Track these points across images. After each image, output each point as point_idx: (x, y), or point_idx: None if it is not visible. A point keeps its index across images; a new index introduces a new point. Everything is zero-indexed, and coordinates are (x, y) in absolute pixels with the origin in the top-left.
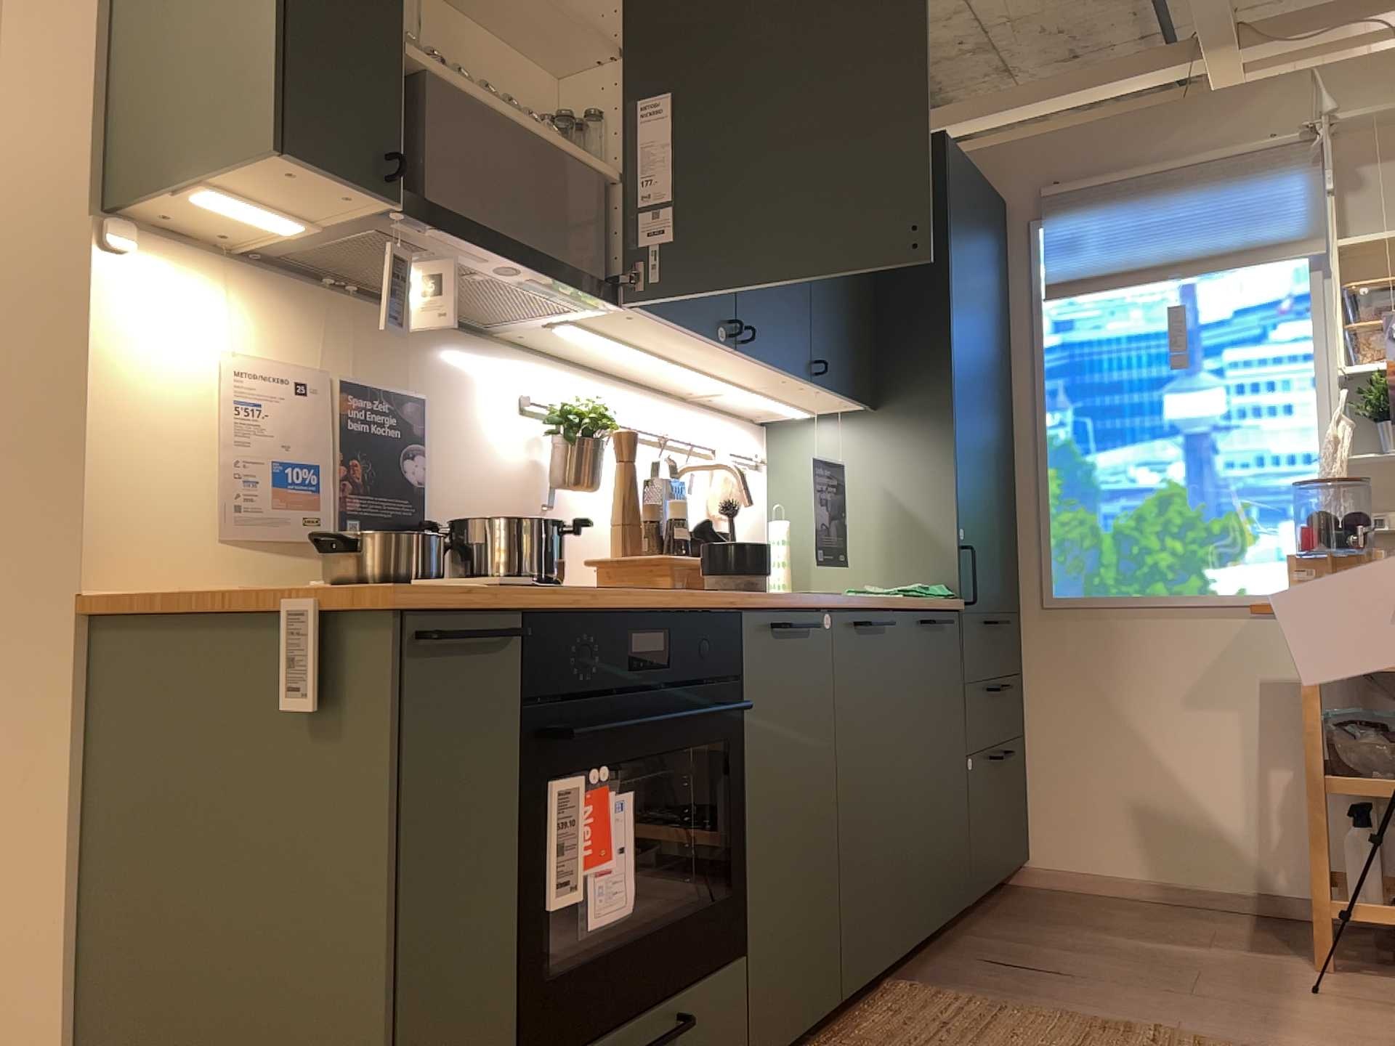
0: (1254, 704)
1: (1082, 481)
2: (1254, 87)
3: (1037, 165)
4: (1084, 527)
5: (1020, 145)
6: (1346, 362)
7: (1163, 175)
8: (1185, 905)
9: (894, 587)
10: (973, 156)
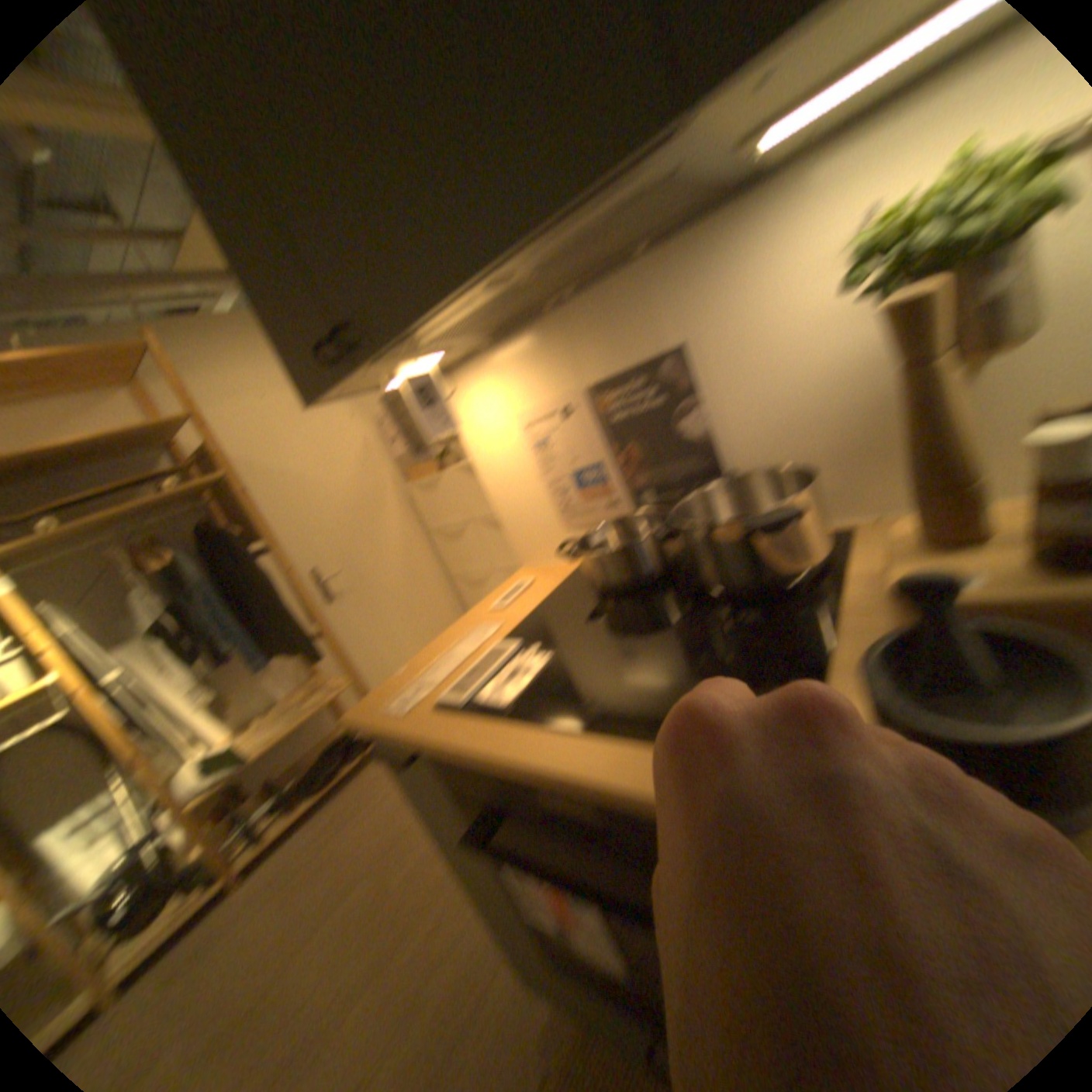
0: None
1: None
2: None
3: None
4: None
5: None
6: None
7: None
8: None
9: None
10: None
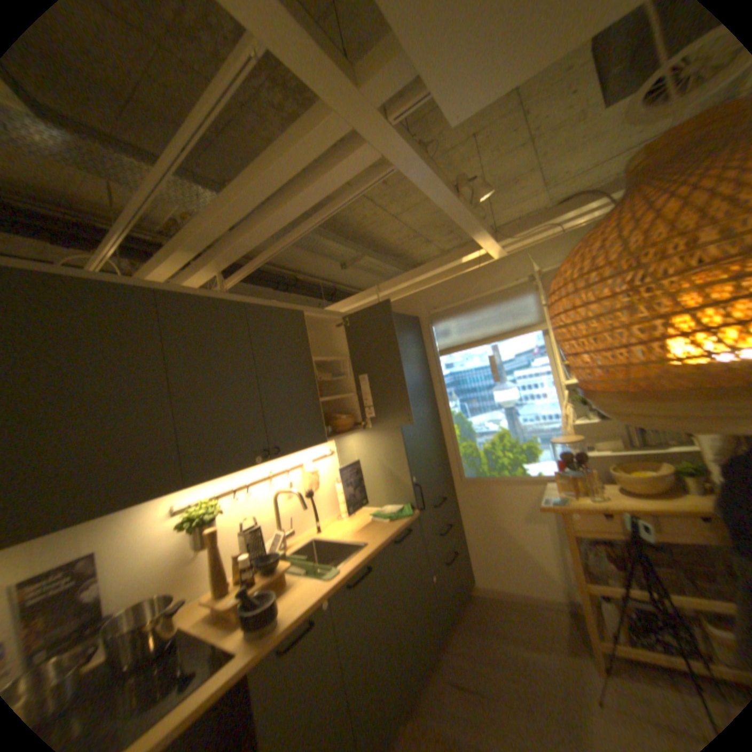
0: (553, 522)
1: (467, 430)
2: (507, 257)
3: (426, 299)
4: (471, 449)
5: (419, 292)
6: (566, 373)
7: (476, 300)
8: (539, 608)
9: (390, 505)
10: (402, 298)
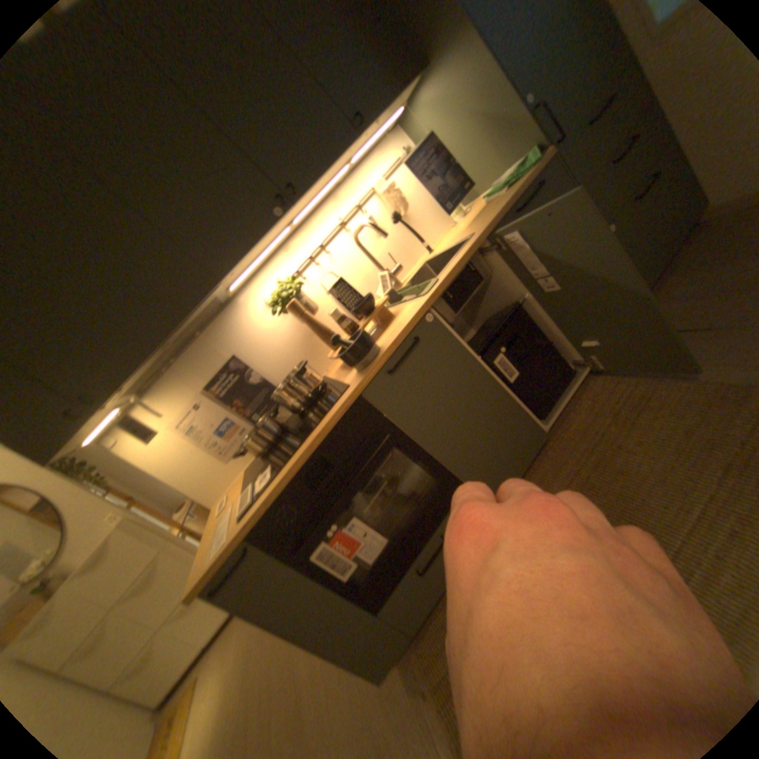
0: None
1: None
2: None
3: None
4: None
5: None
6: None
7: None
8: None
9: (510, 165)
10: None
